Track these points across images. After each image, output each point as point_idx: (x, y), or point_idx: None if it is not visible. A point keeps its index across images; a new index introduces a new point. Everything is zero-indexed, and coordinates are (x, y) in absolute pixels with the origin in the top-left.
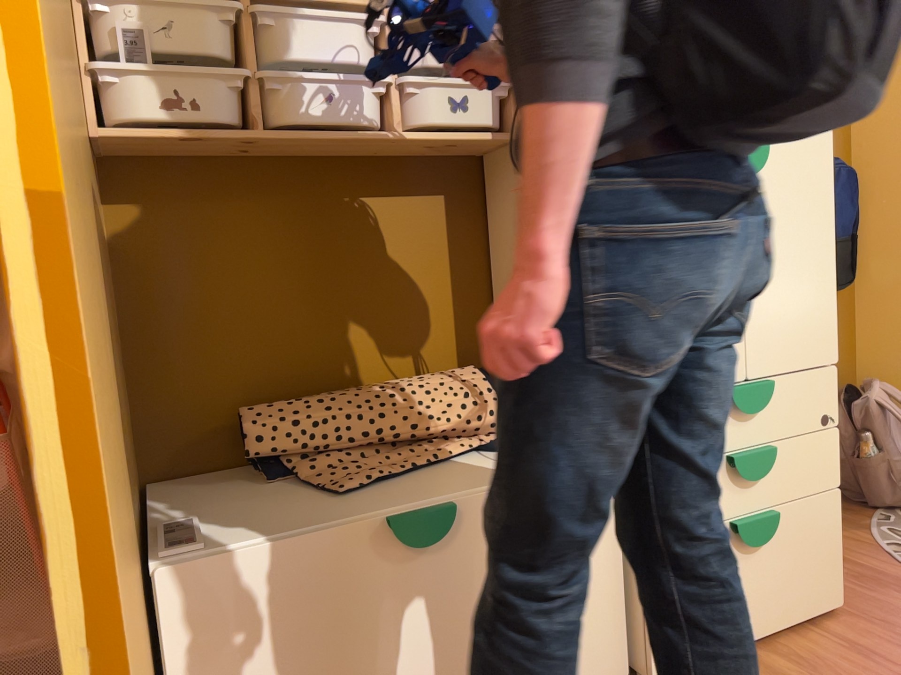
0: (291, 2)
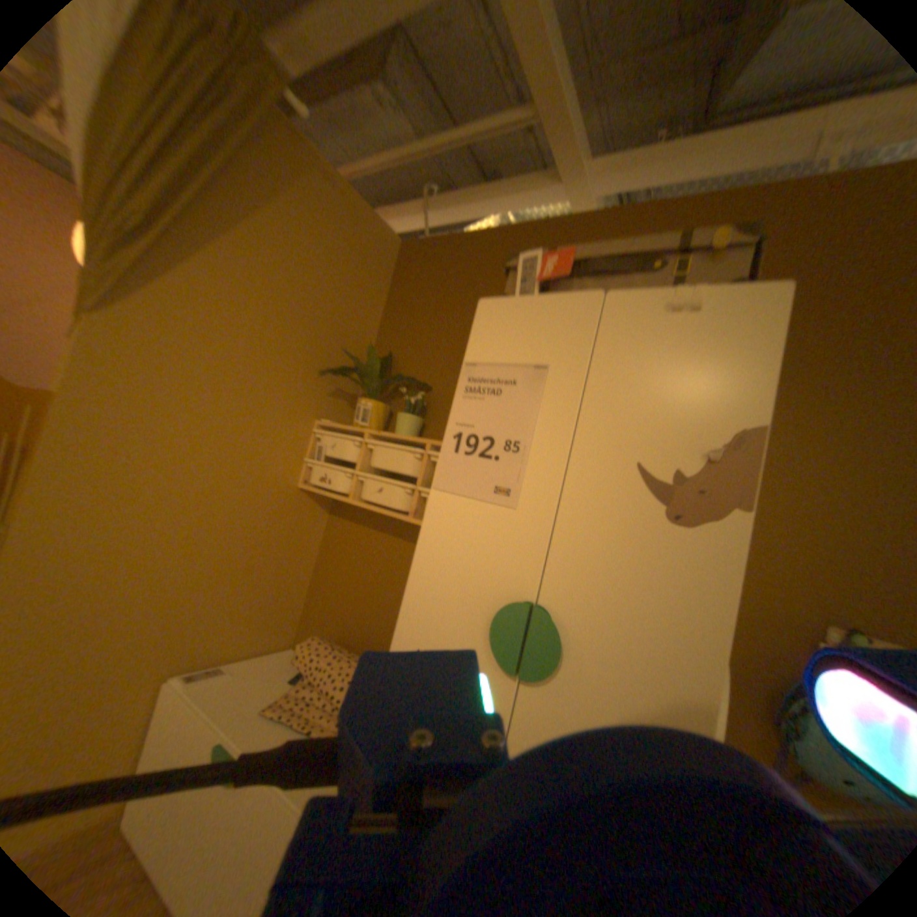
0: (390, 438)
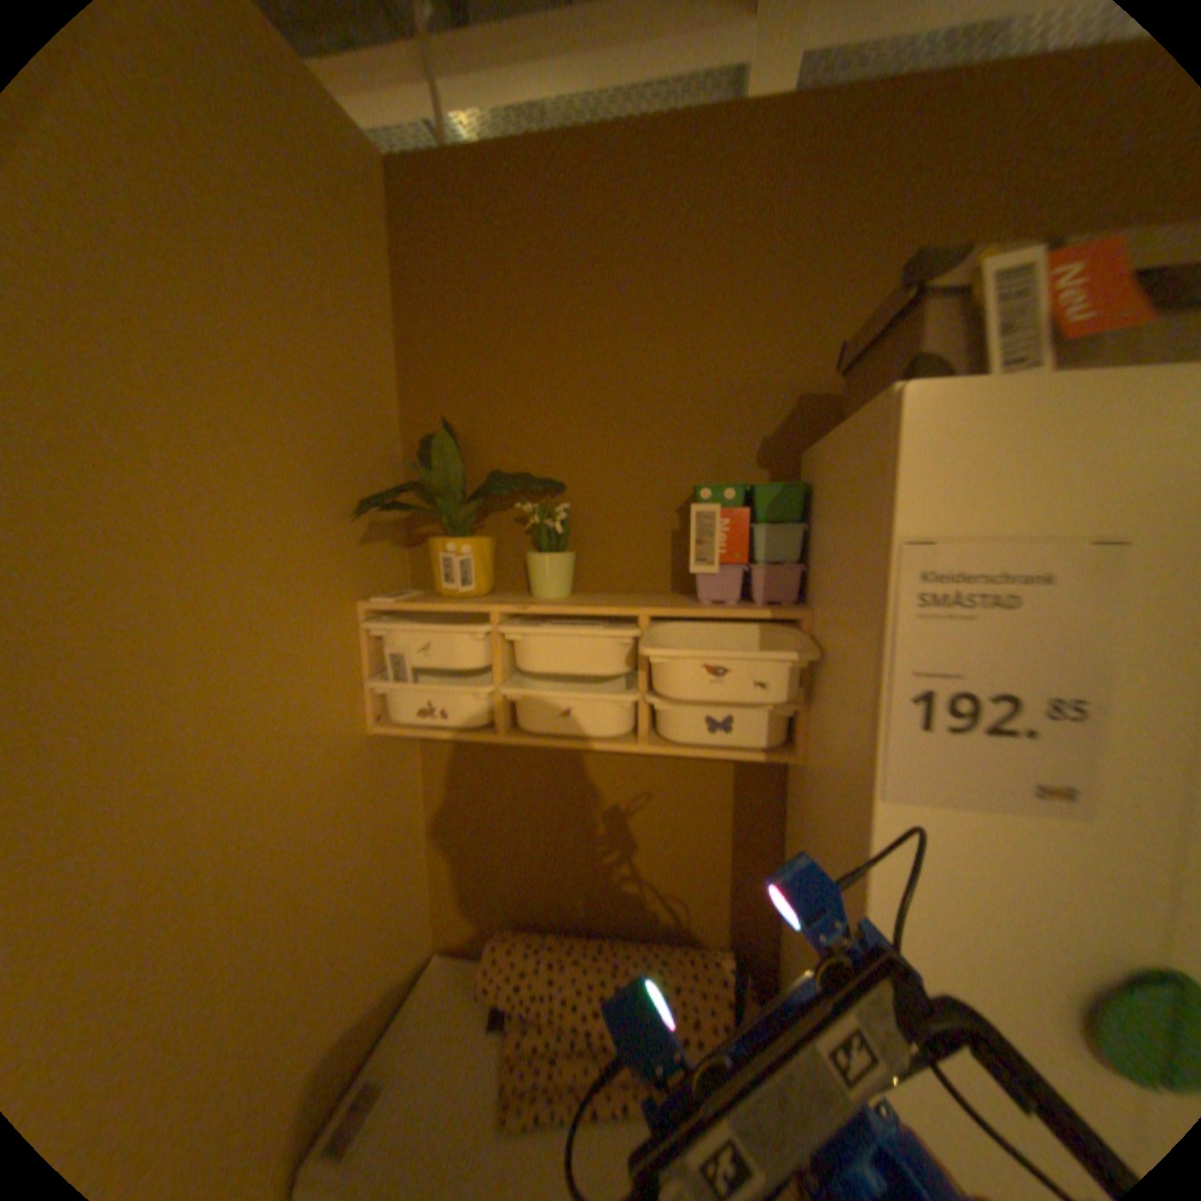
0: (546, 609)
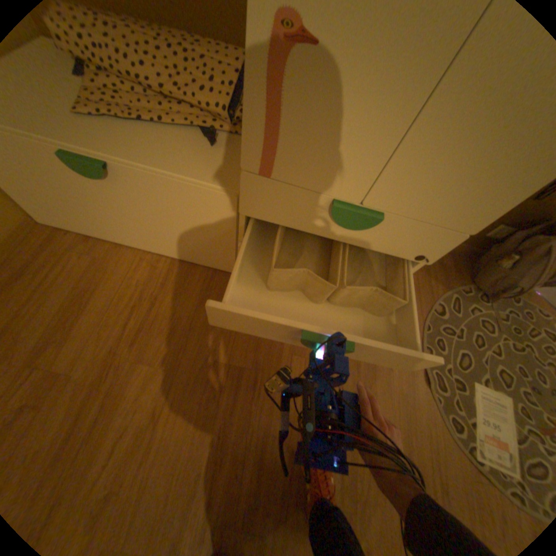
0: None
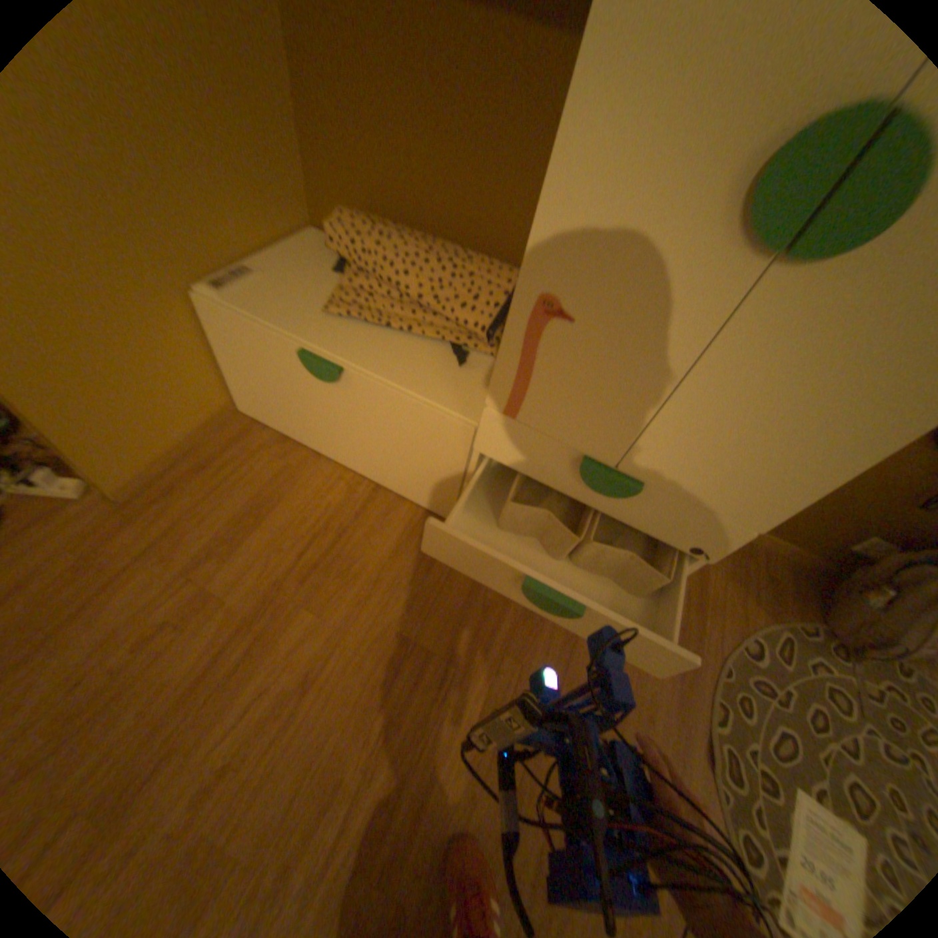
0: None
